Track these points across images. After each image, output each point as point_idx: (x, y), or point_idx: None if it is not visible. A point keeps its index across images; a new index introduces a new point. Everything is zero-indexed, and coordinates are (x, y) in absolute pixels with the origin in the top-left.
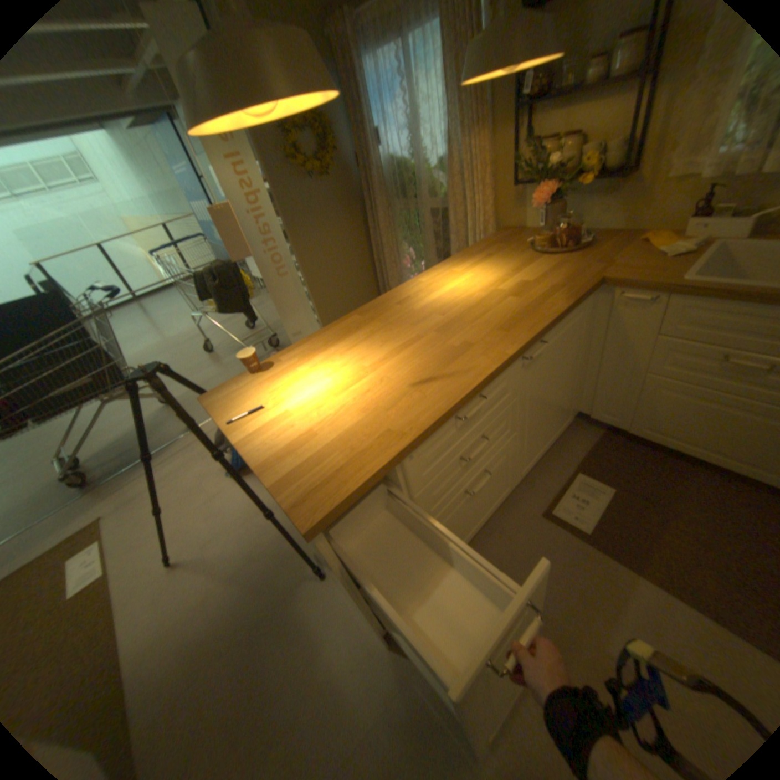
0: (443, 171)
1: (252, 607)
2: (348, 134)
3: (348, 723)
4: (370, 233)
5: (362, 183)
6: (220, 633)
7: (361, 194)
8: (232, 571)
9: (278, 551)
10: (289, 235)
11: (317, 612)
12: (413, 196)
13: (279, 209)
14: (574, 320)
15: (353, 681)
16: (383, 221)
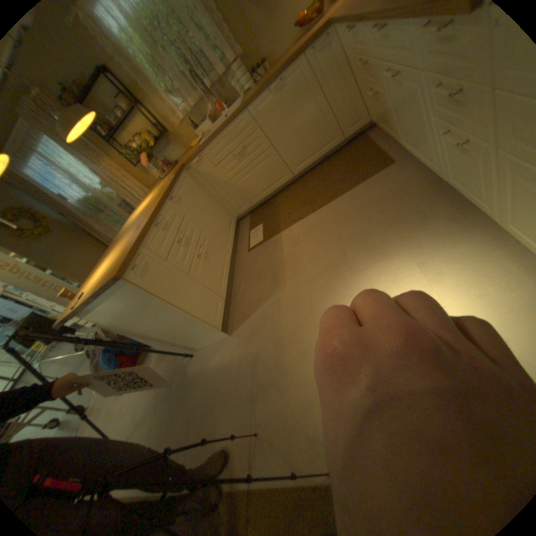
0: (106, 186)
1: (173, 399)
2: (47, 208)
3: (232, 365)
4: (101, 240)
5: (75, 222)
6: (166, 423)
7: (80, 229)
8: (154, 406)
9: (168, 376)
10: (54, 270)
11: (199, 364)
12: (105, 208)
13: (37, 262)
14: (185, 182)
15: (225, 357)
16: (101, 229)
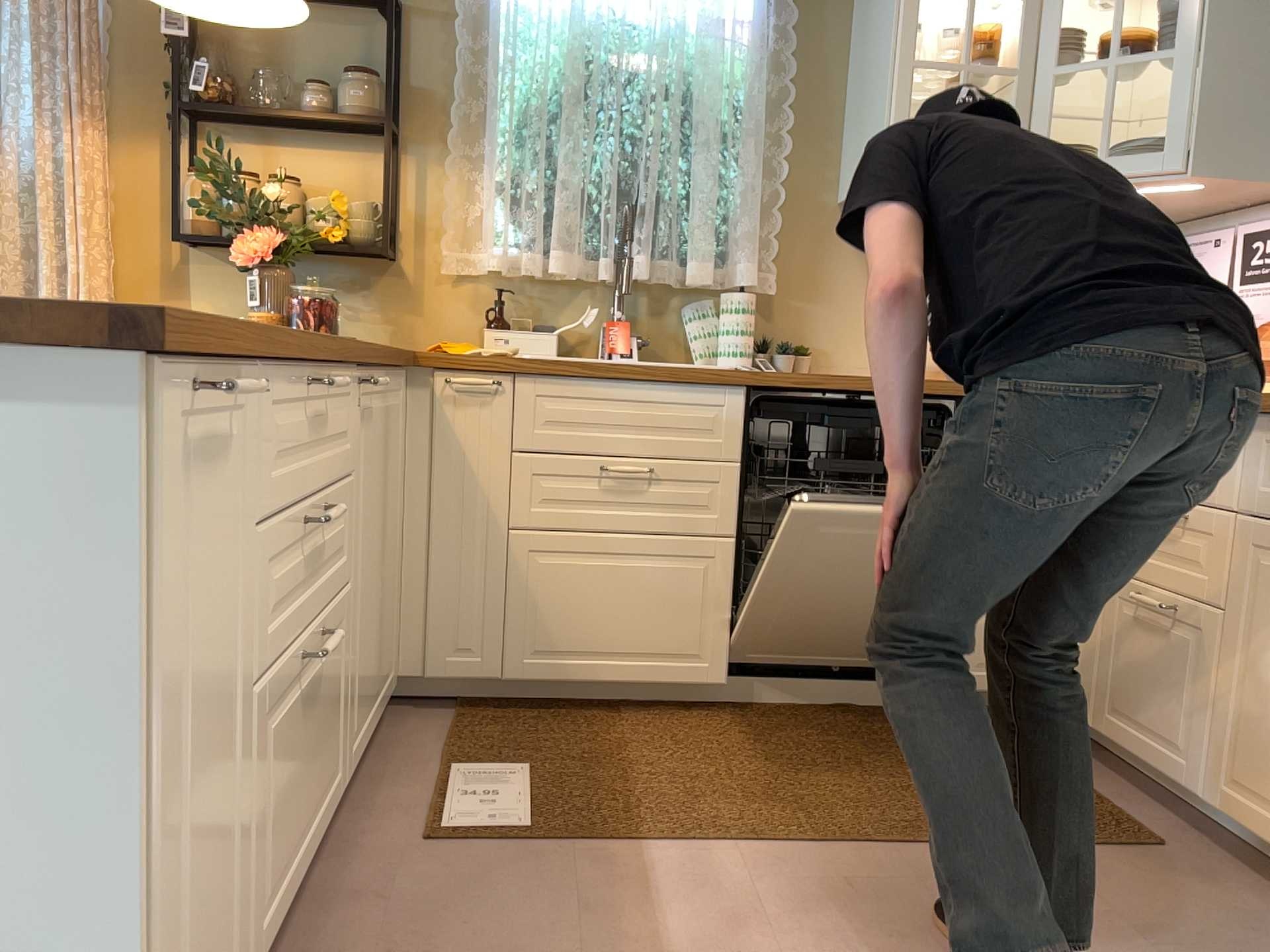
0: None
1: None
2: None
3: None
4: None
5: None
6: None
7: None
8: None
9: None
10: None
11: None
12: None
13: None
14: (390, 398)
15: None
16: None
